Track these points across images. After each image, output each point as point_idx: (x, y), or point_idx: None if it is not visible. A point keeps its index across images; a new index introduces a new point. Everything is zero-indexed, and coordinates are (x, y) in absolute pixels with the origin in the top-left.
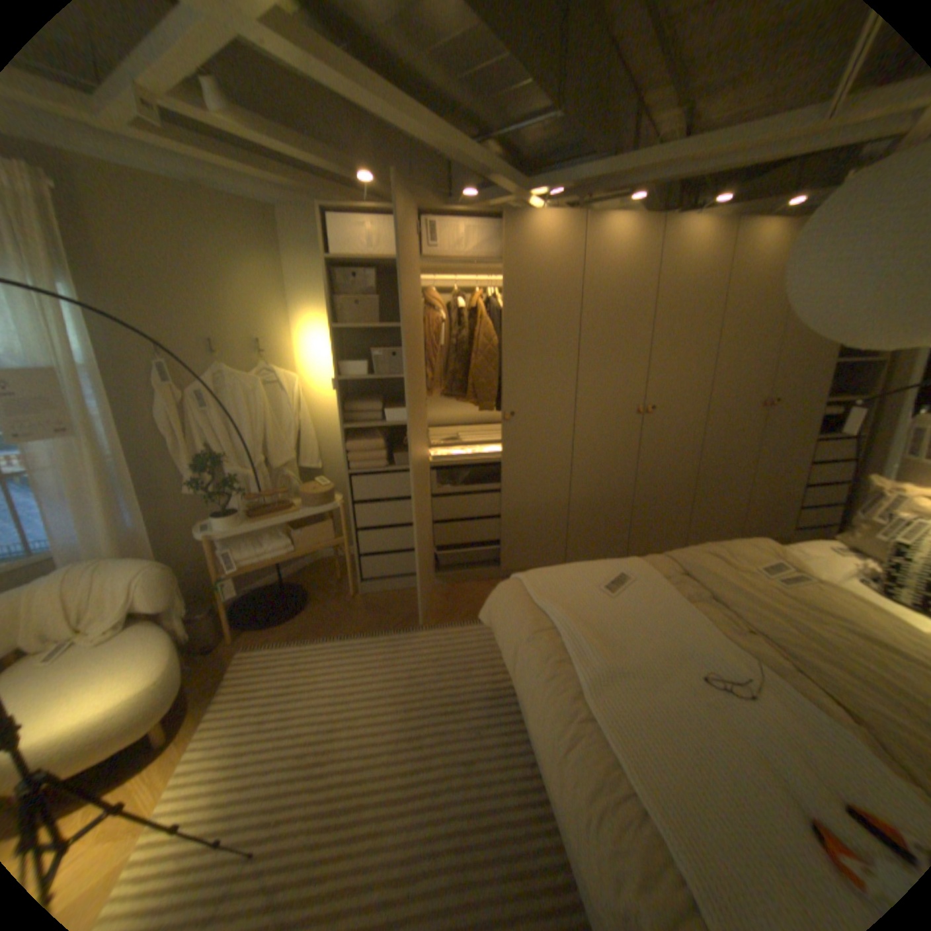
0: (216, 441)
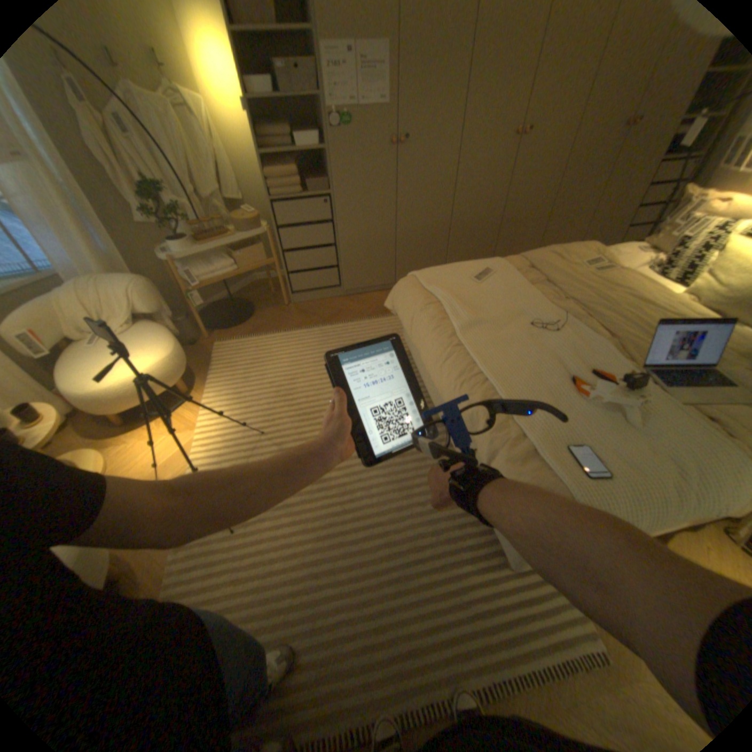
0: (147, 170)
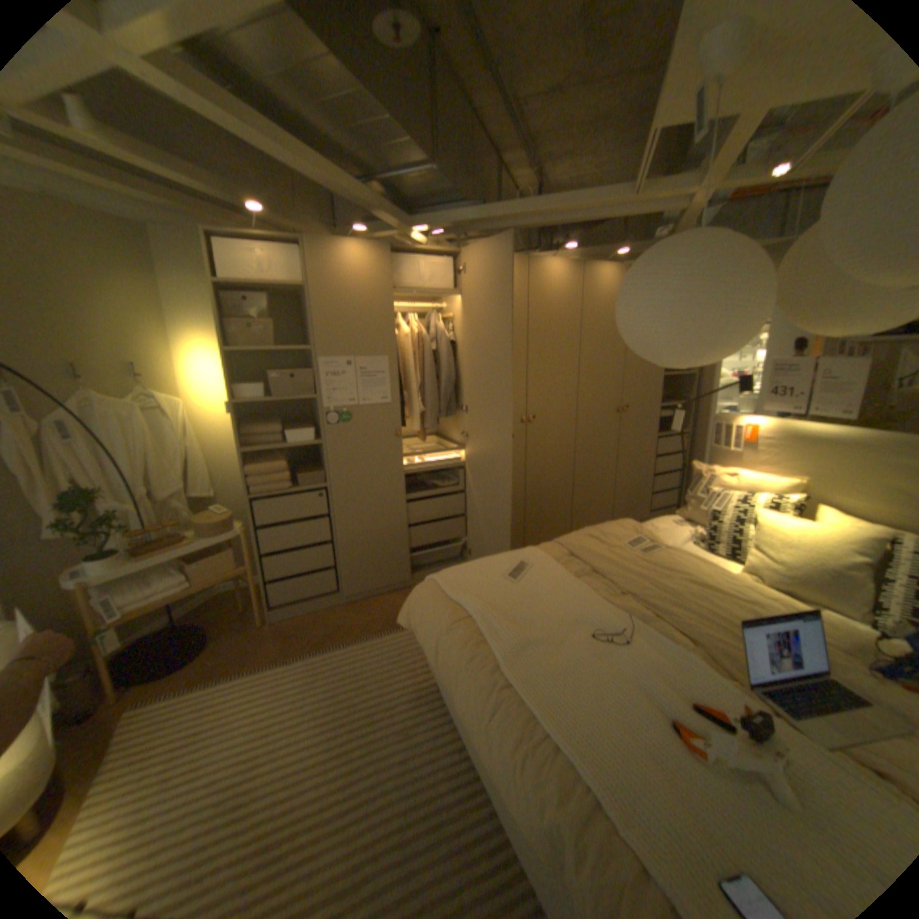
0: (86, 476)
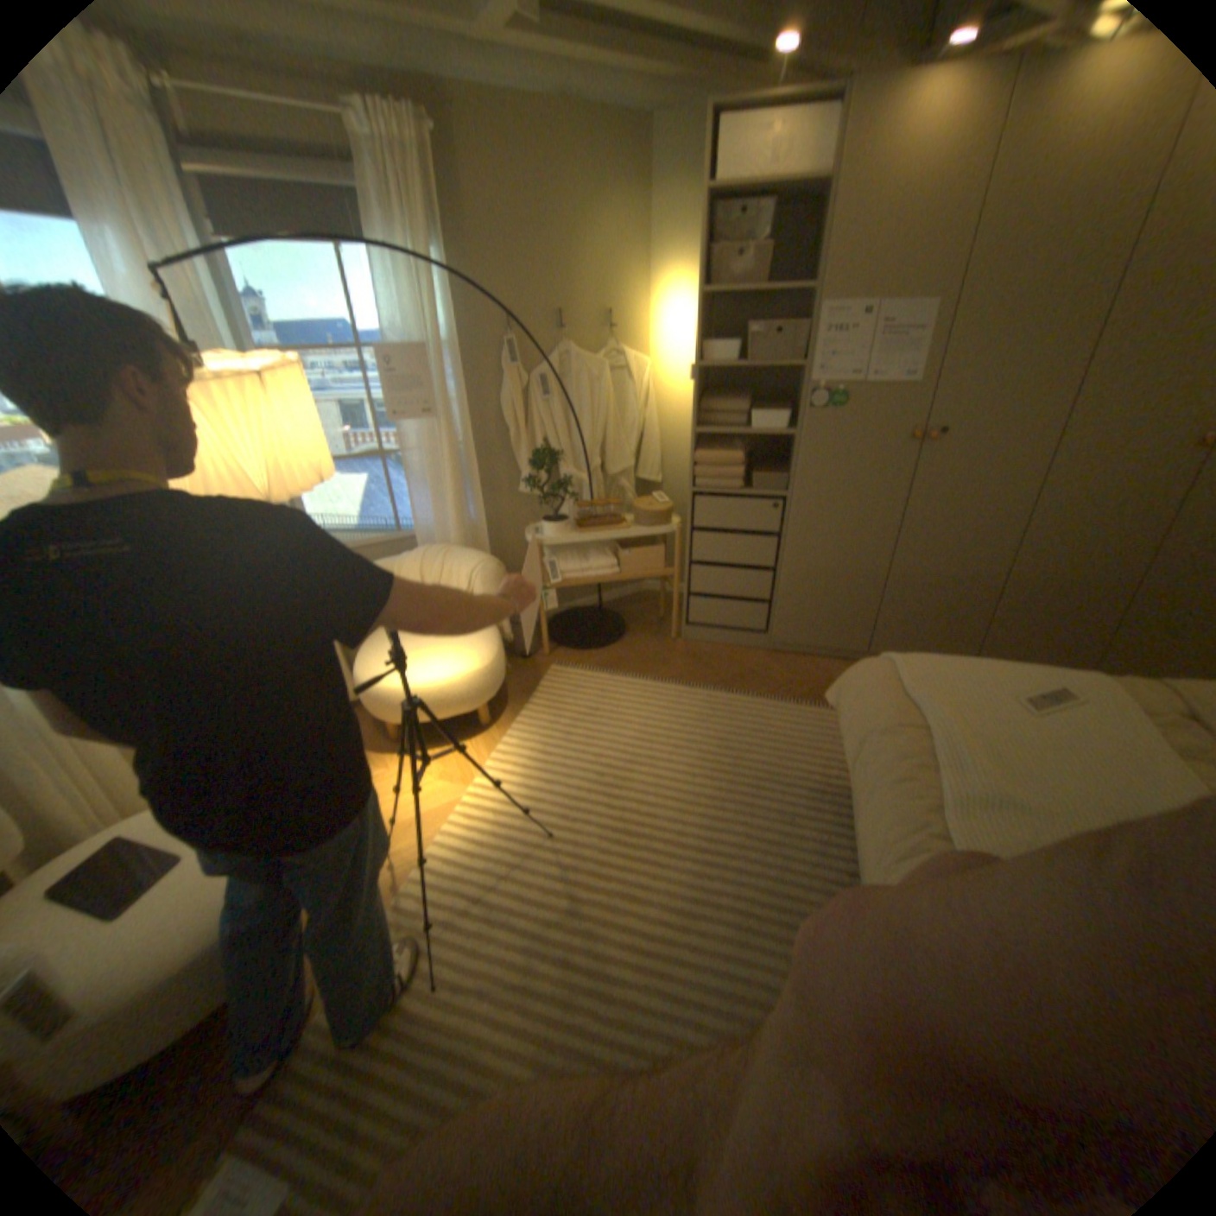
0: (556, 435)
